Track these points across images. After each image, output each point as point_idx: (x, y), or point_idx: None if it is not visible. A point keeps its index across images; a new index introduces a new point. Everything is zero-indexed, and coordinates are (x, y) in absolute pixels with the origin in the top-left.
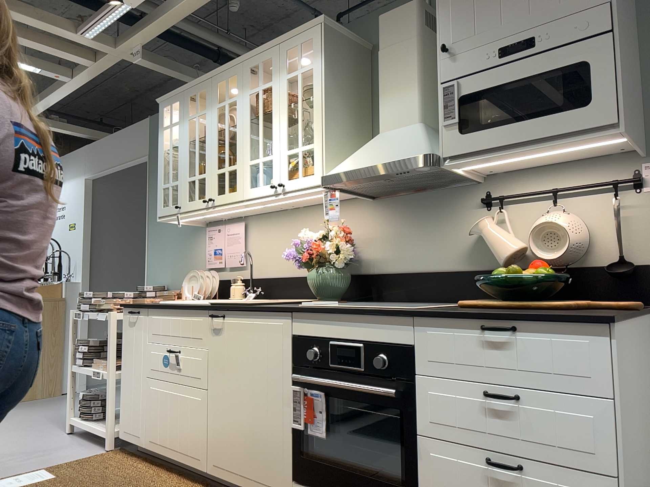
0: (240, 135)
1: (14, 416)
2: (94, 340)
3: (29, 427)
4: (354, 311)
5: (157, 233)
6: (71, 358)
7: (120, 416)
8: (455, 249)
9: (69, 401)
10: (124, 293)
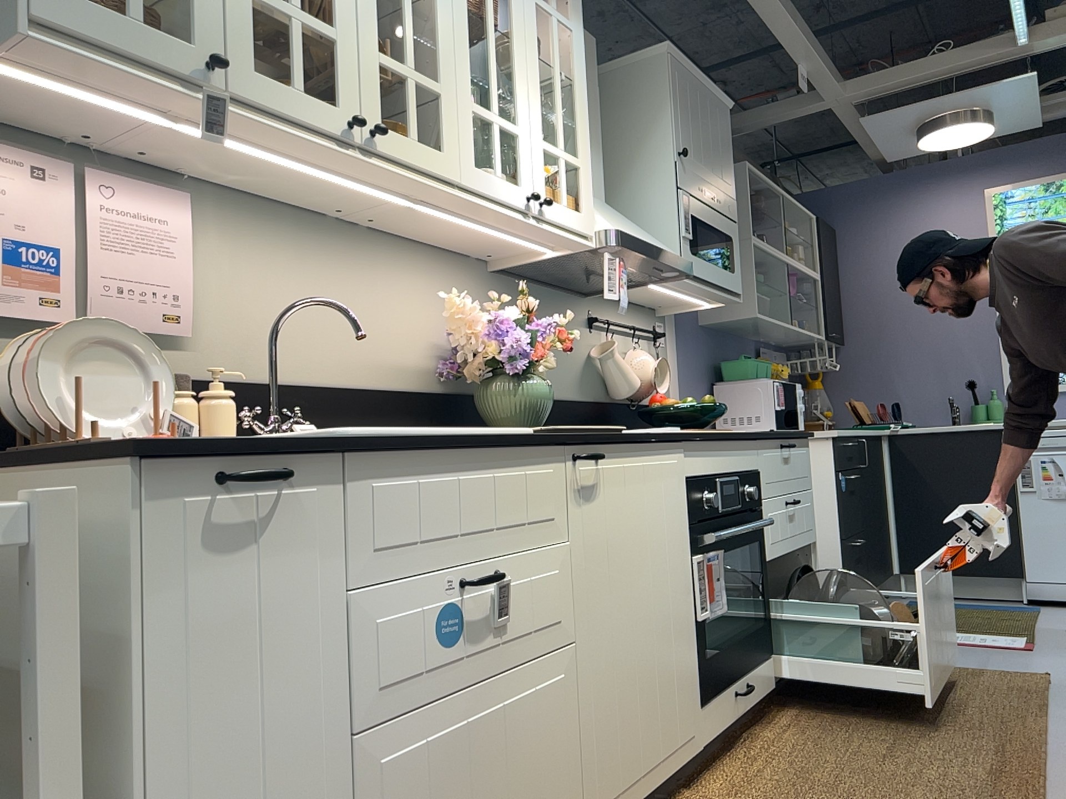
0: (448, 20)
1: None
2: None
3: None
4: (736, 435)
5: None
6: None
7: None
8: (573, 372)
9: None
10: None
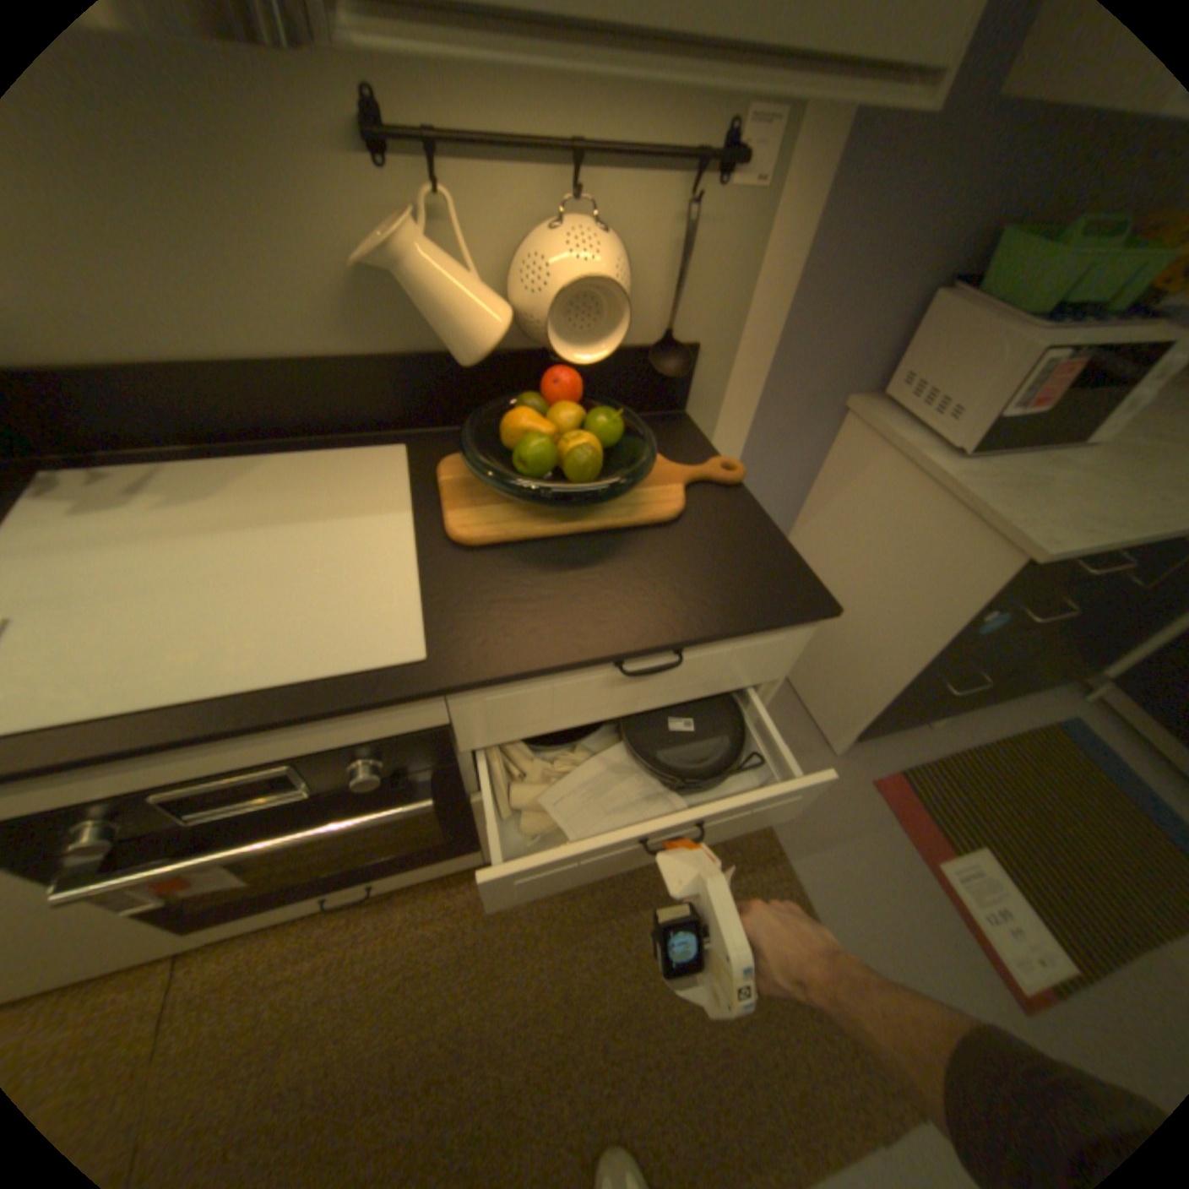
0: None
1: None
2: None
3: None
4: (222, 736)
5: None
6: None
7: None
8: (293, 292)
9: None
10: None
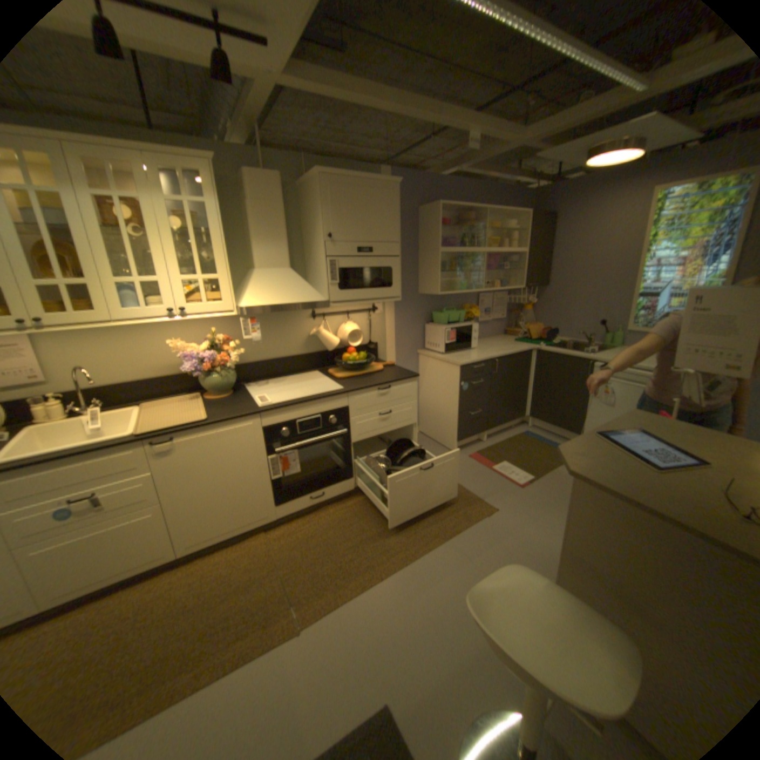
0: (84, 243)
1: None
2: None
3: None
4: (315, 399)
5: None
6: None
7: None
8: (296, 343)
9: None
10: None
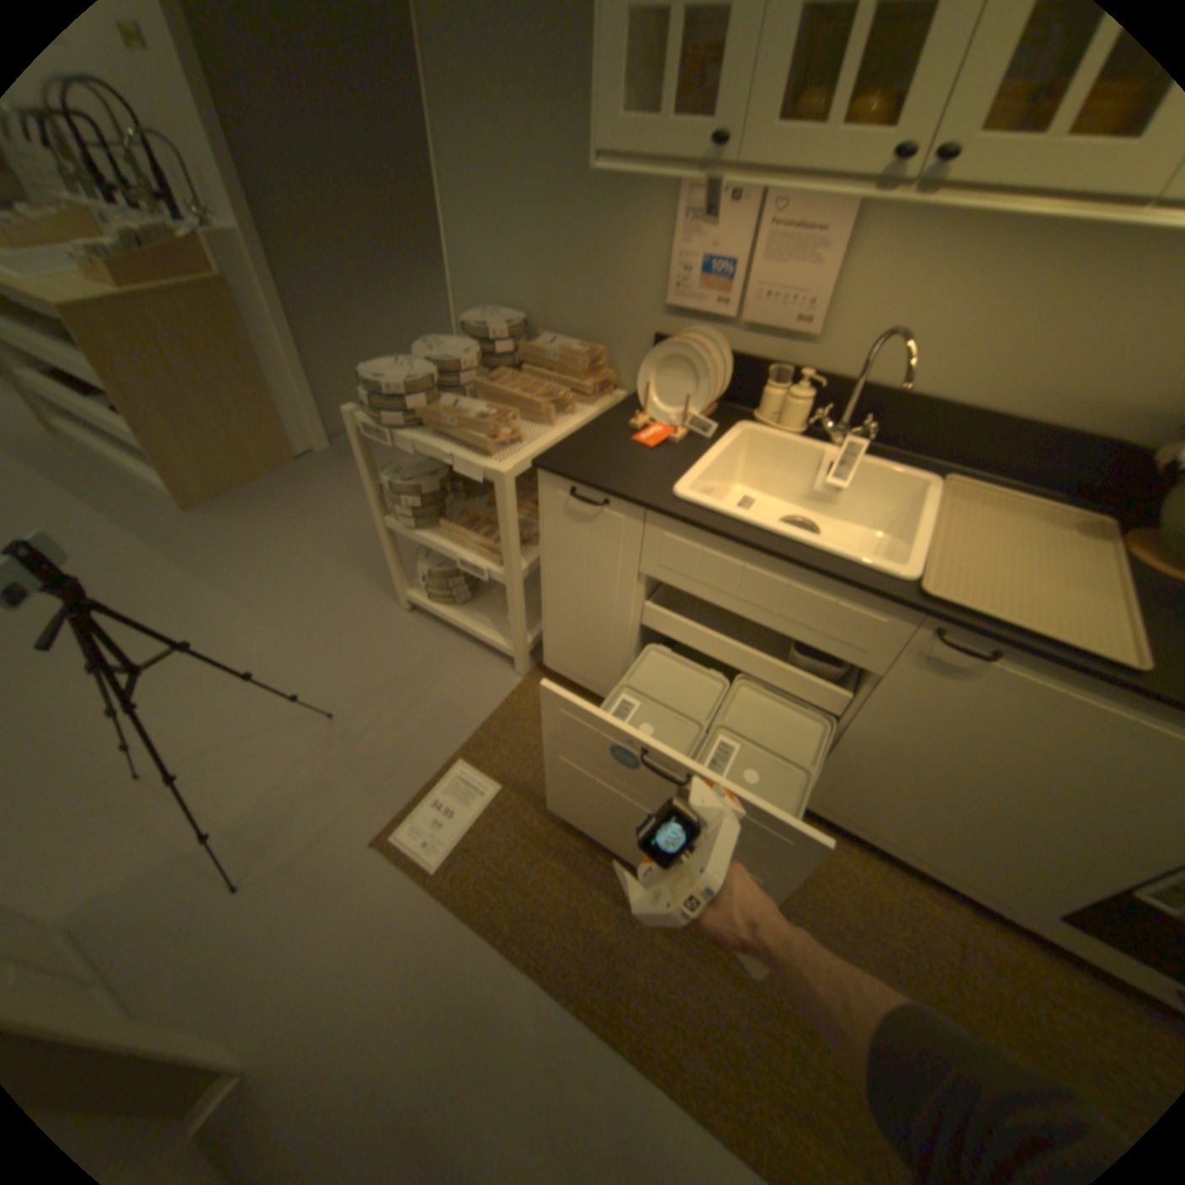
0: None
1: (265, 548)
2: (422, 478)
3: (322, 591)
4: None
5: (471, 140)
6: (377, 506)
7: (546, 643)
8: None
9: (396, 572)
10: (441, 344)
